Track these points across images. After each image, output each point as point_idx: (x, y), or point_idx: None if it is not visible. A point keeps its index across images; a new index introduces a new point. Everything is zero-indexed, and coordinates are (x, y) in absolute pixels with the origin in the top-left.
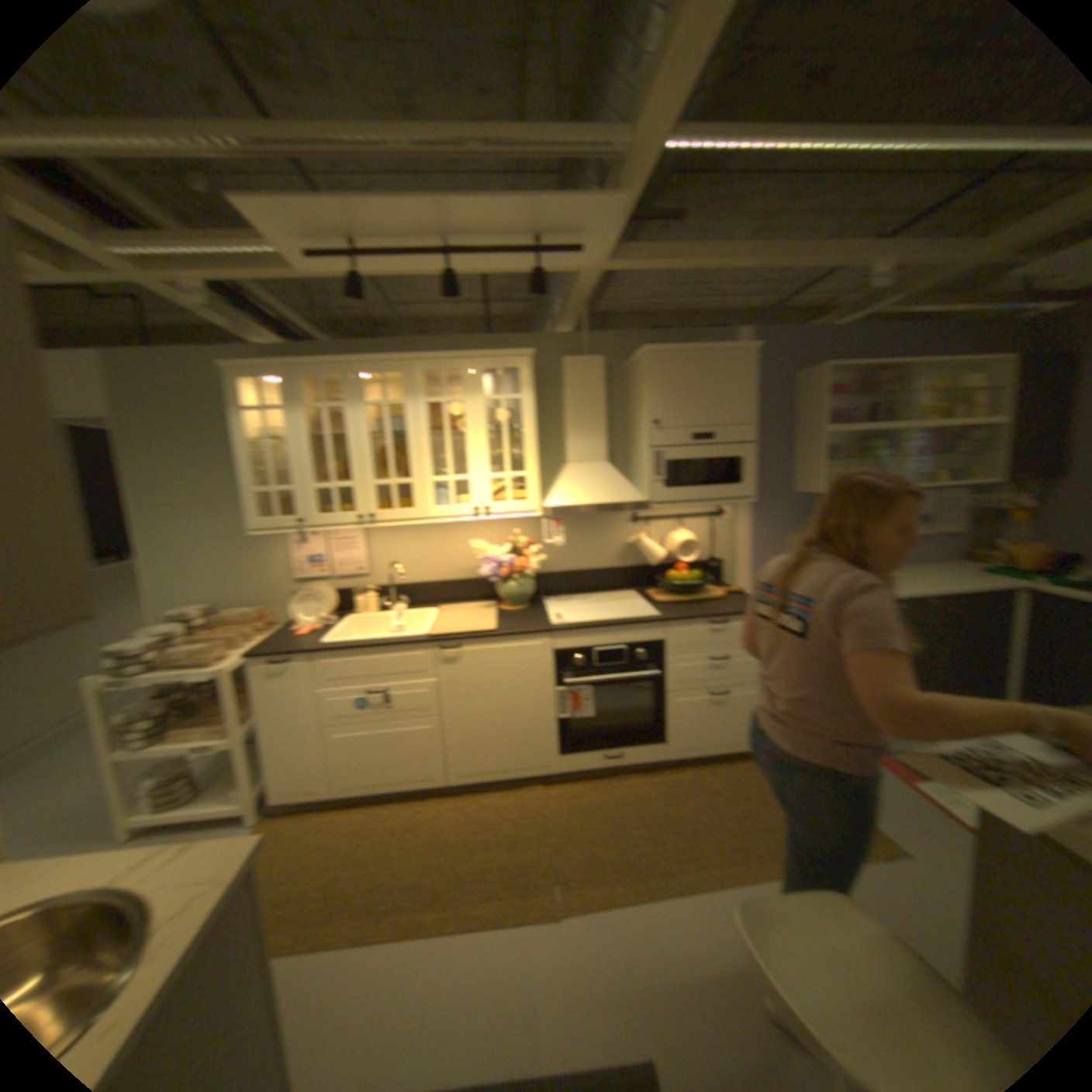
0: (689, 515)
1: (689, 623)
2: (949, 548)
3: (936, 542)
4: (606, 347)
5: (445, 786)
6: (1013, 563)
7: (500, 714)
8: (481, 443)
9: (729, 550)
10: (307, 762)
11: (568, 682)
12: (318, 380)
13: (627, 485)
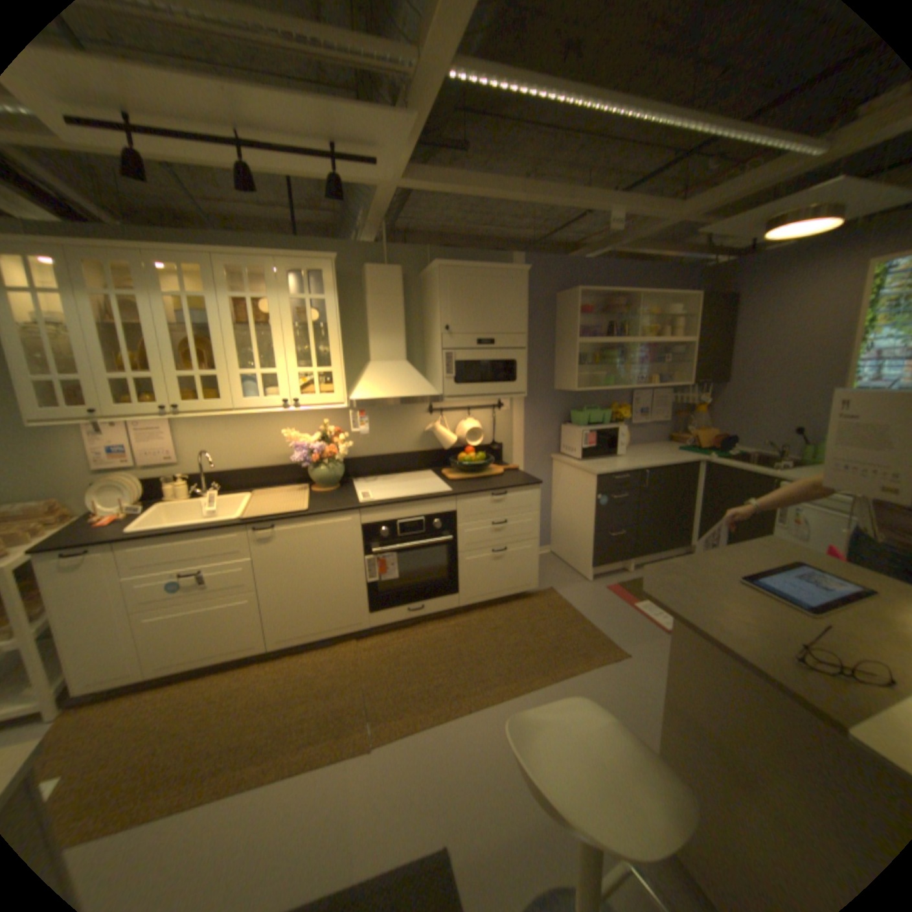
0: (476, 408)
1: (477, 496)
2: (659, 432)
3: (650, 428)
4: (406, 259)
5: (266, 652)
6: (697, 443)
7: (316, 583)
8: (290, 339)
9: (508, 436)
10: (119, 647)
11: (377, 551)
12: (111, 267)
13: (425, 382)
